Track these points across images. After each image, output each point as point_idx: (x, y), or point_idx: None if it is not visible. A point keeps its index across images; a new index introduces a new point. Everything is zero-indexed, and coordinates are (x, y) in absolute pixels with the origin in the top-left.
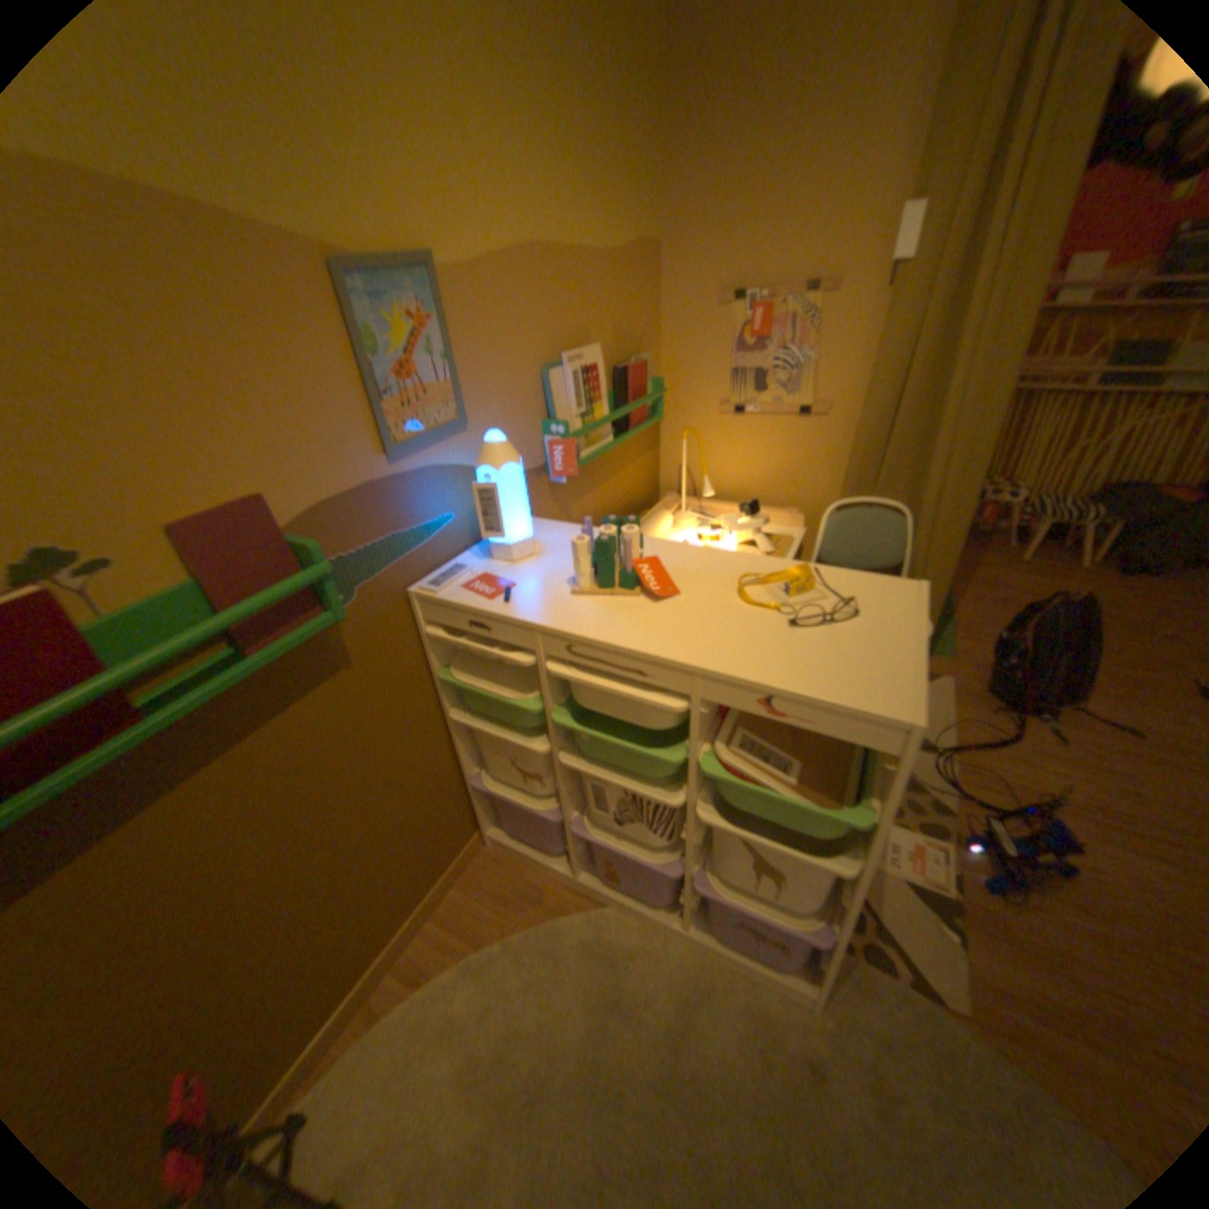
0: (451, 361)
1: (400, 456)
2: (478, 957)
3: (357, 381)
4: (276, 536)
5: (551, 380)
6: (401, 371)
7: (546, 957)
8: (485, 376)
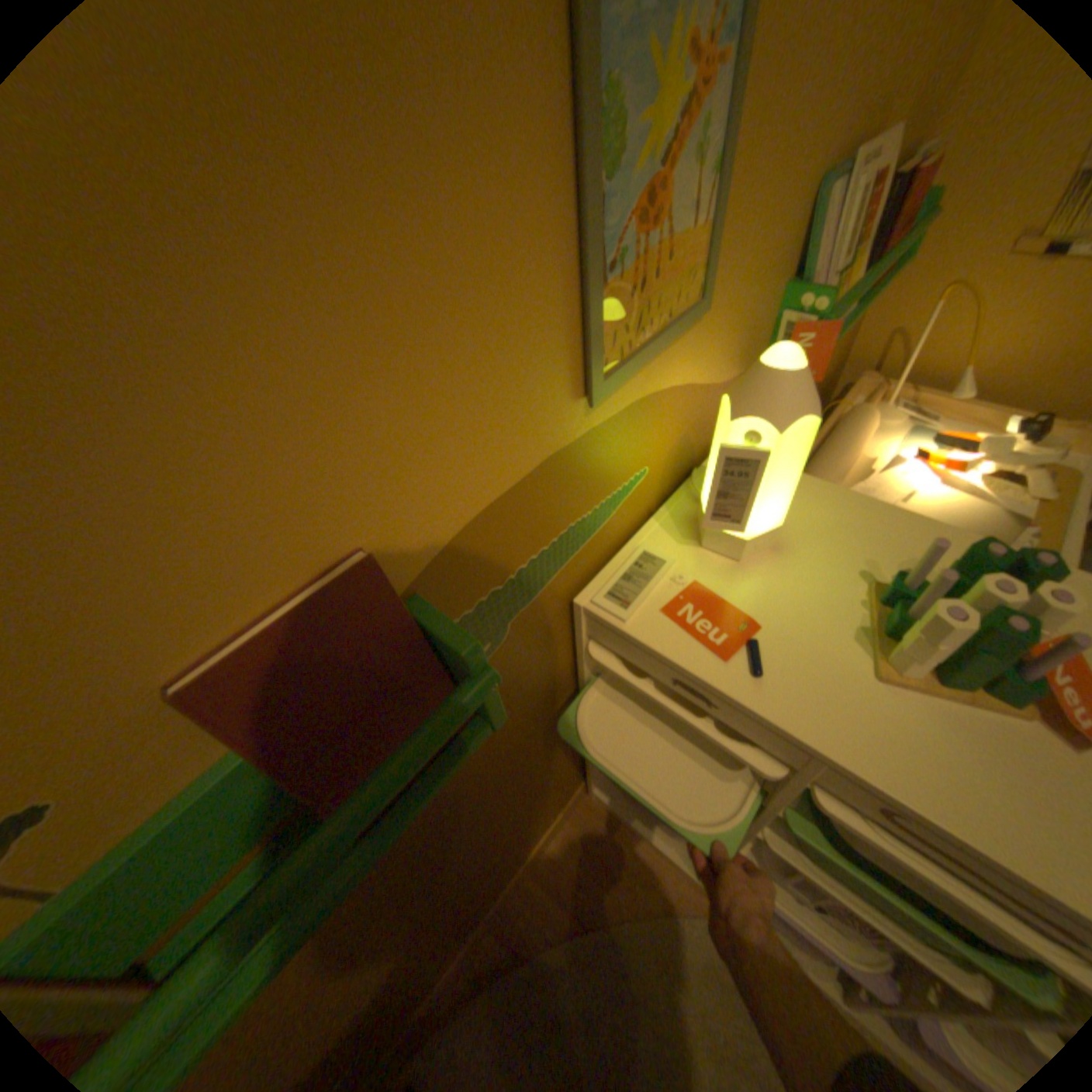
0: (728, 174)
1: (608, 395)
2: (585, 943)
3: (573, 242)
4: (404, 625)
5: (830, 205)
6: (650, 210)
7: (663, 968)
8: (756, 205)
